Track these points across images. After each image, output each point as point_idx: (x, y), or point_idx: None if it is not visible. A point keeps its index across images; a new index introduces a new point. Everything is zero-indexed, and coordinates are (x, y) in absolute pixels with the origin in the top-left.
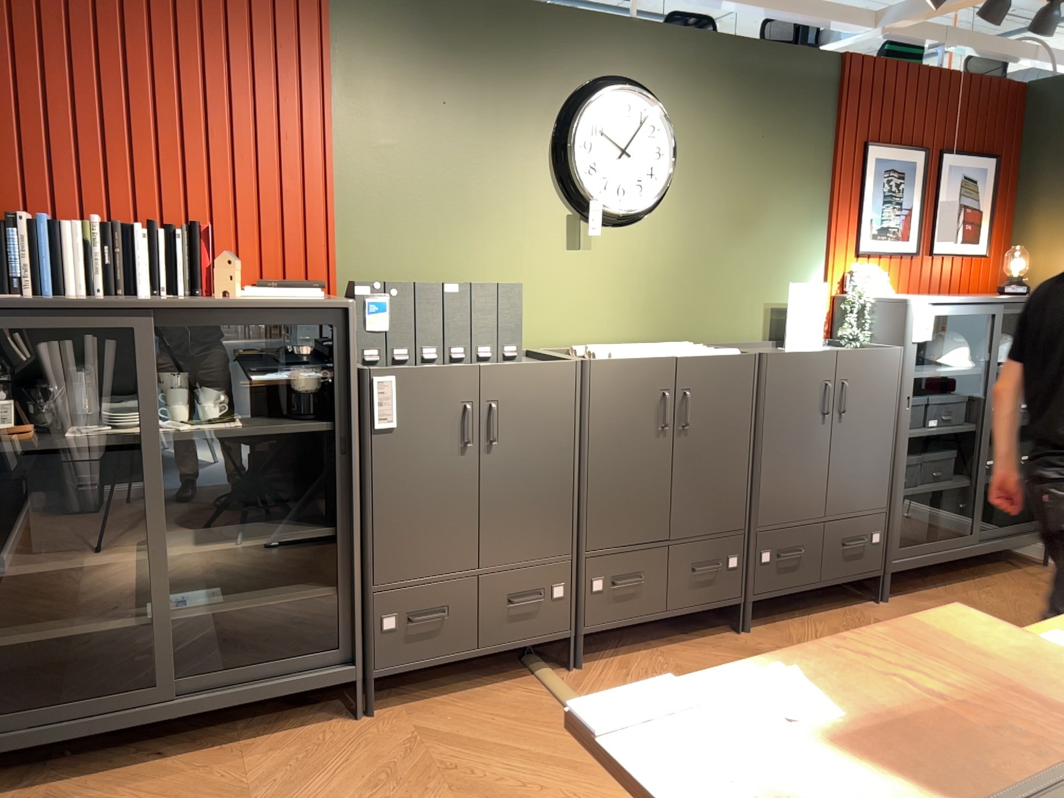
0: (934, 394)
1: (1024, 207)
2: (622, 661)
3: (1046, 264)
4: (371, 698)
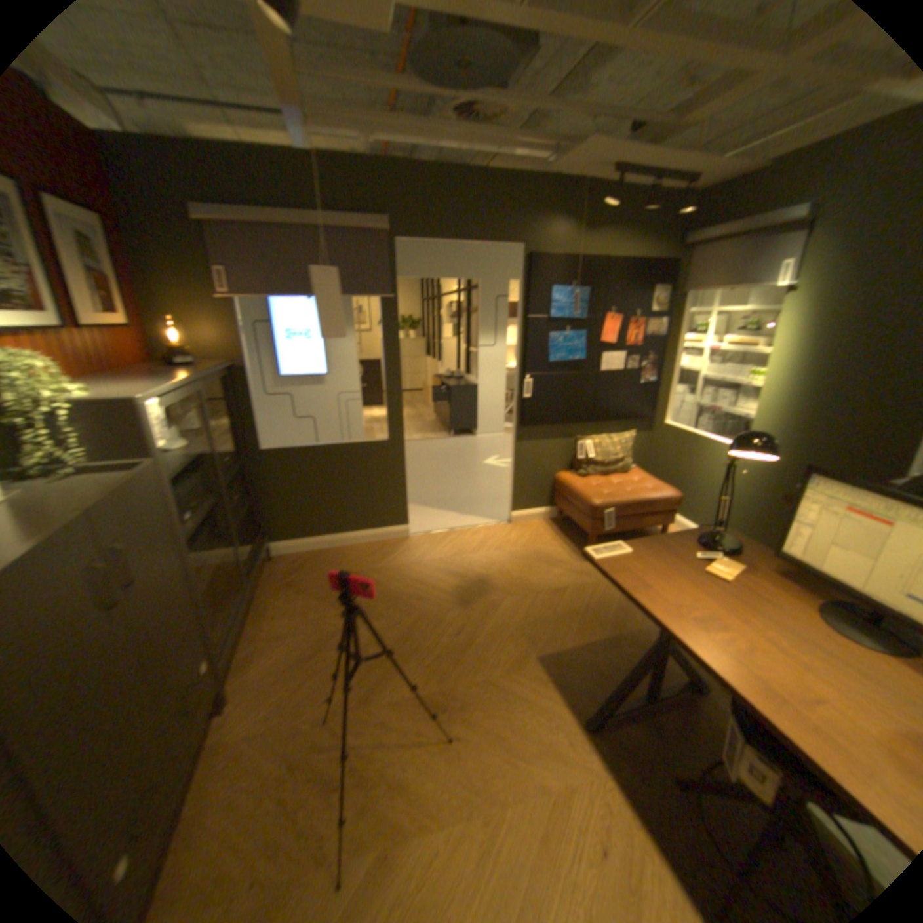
0: (174, 484)
1: (145, 273)
2: None
3: (189, 330)
4: None
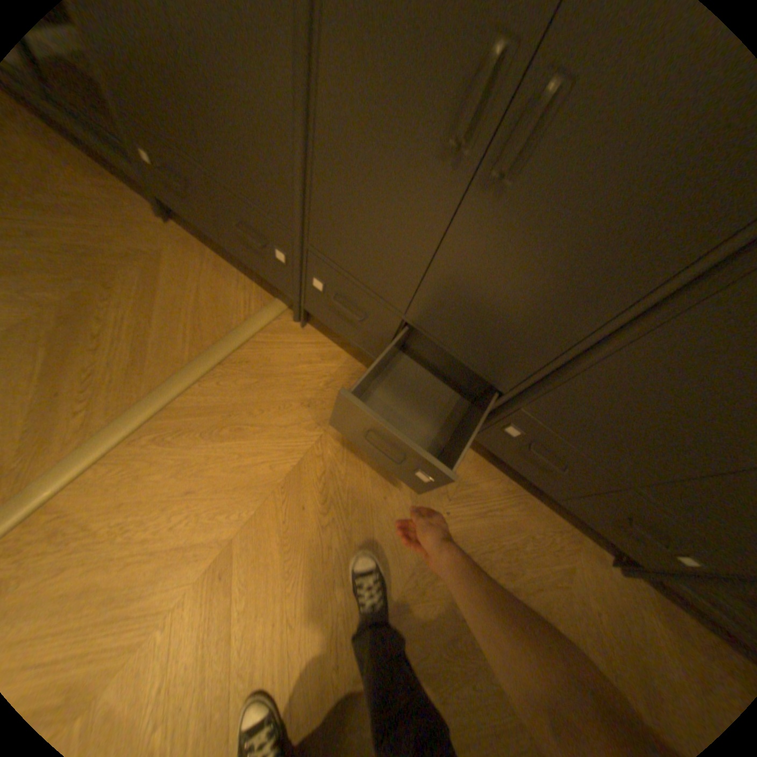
0: None
1: None
2: (334, 354)
3: None
4: (159, 210)
